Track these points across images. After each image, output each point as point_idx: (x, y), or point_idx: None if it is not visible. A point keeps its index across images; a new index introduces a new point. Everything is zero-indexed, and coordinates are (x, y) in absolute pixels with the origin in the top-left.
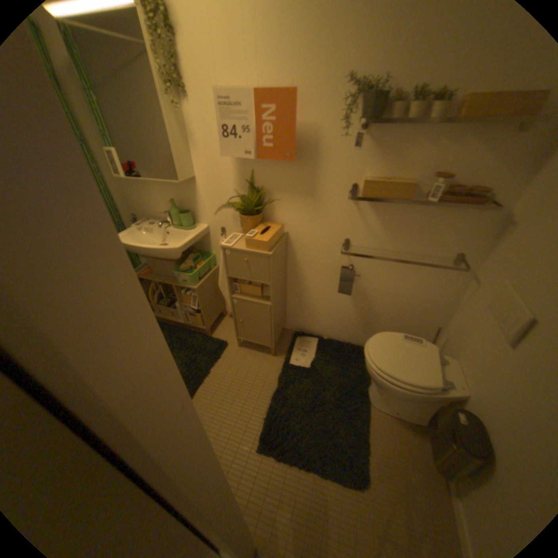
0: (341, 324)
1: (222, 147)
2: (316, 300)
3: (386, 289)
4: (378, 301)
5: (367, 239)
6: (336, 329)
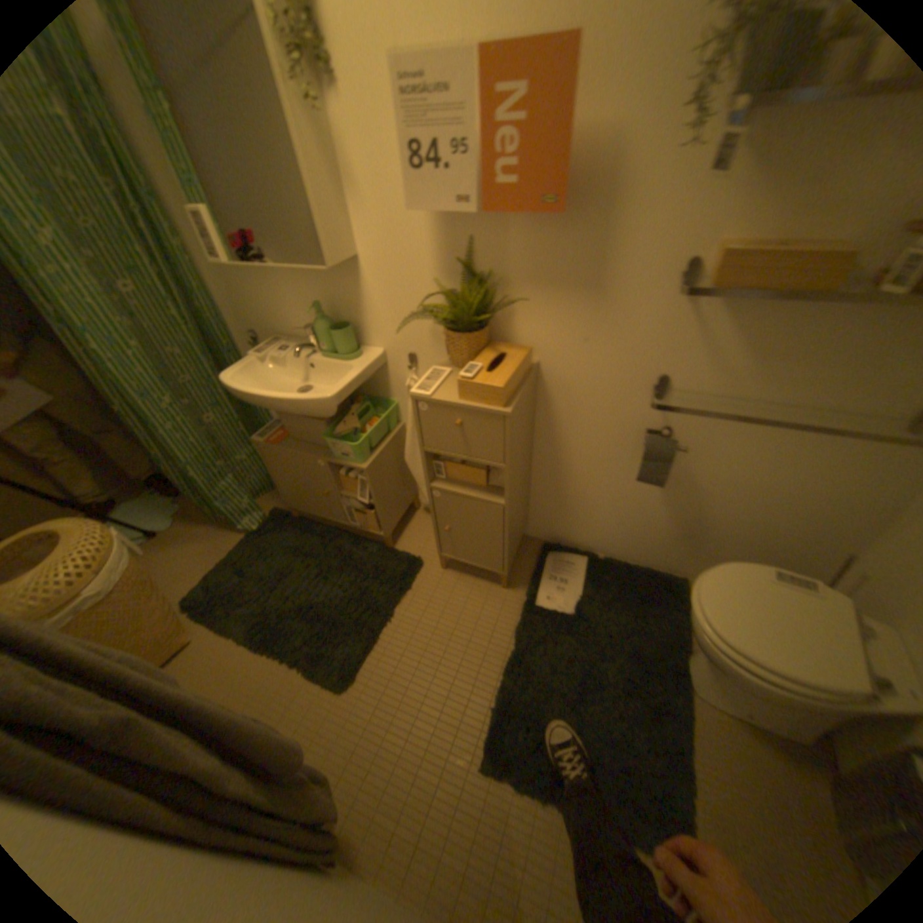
0: (635, 534)
1: (408, 189)
2: (588, 489)
3: (738, 475)
4: (718, 496)
5: (708, 376)
6: (625, 541)
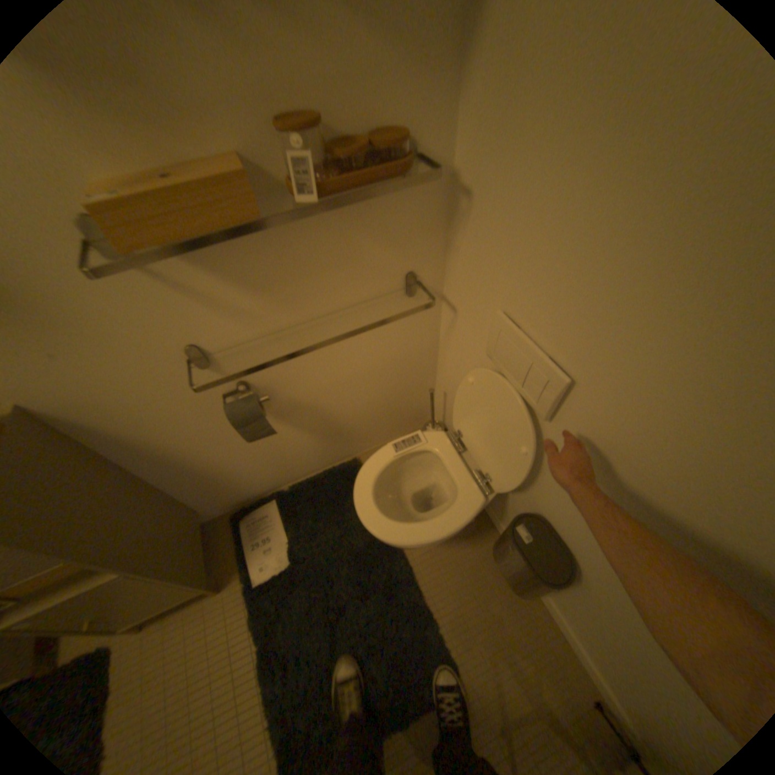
0: (296, 459)
1: None
2: (224, 460)
3: (329, 381)
4: (328, 401)
5: (233, 326)
6: (293, 467)
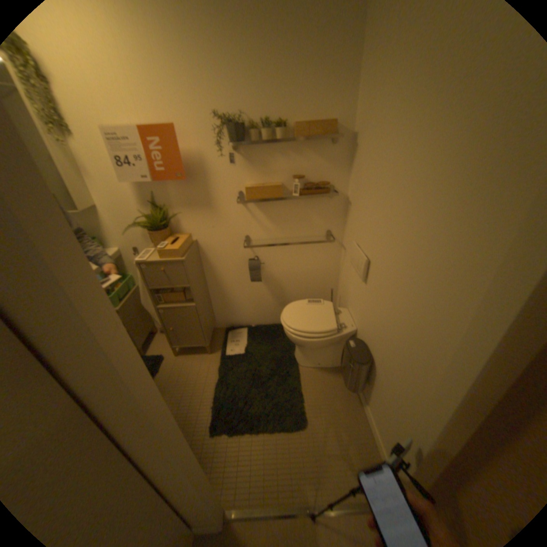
0: (263, 309)
1: (117, 174)
2: (236, 293)
3: (288, 270)
4: (285, 281)
5: (261, 233)
6: (260, 314)
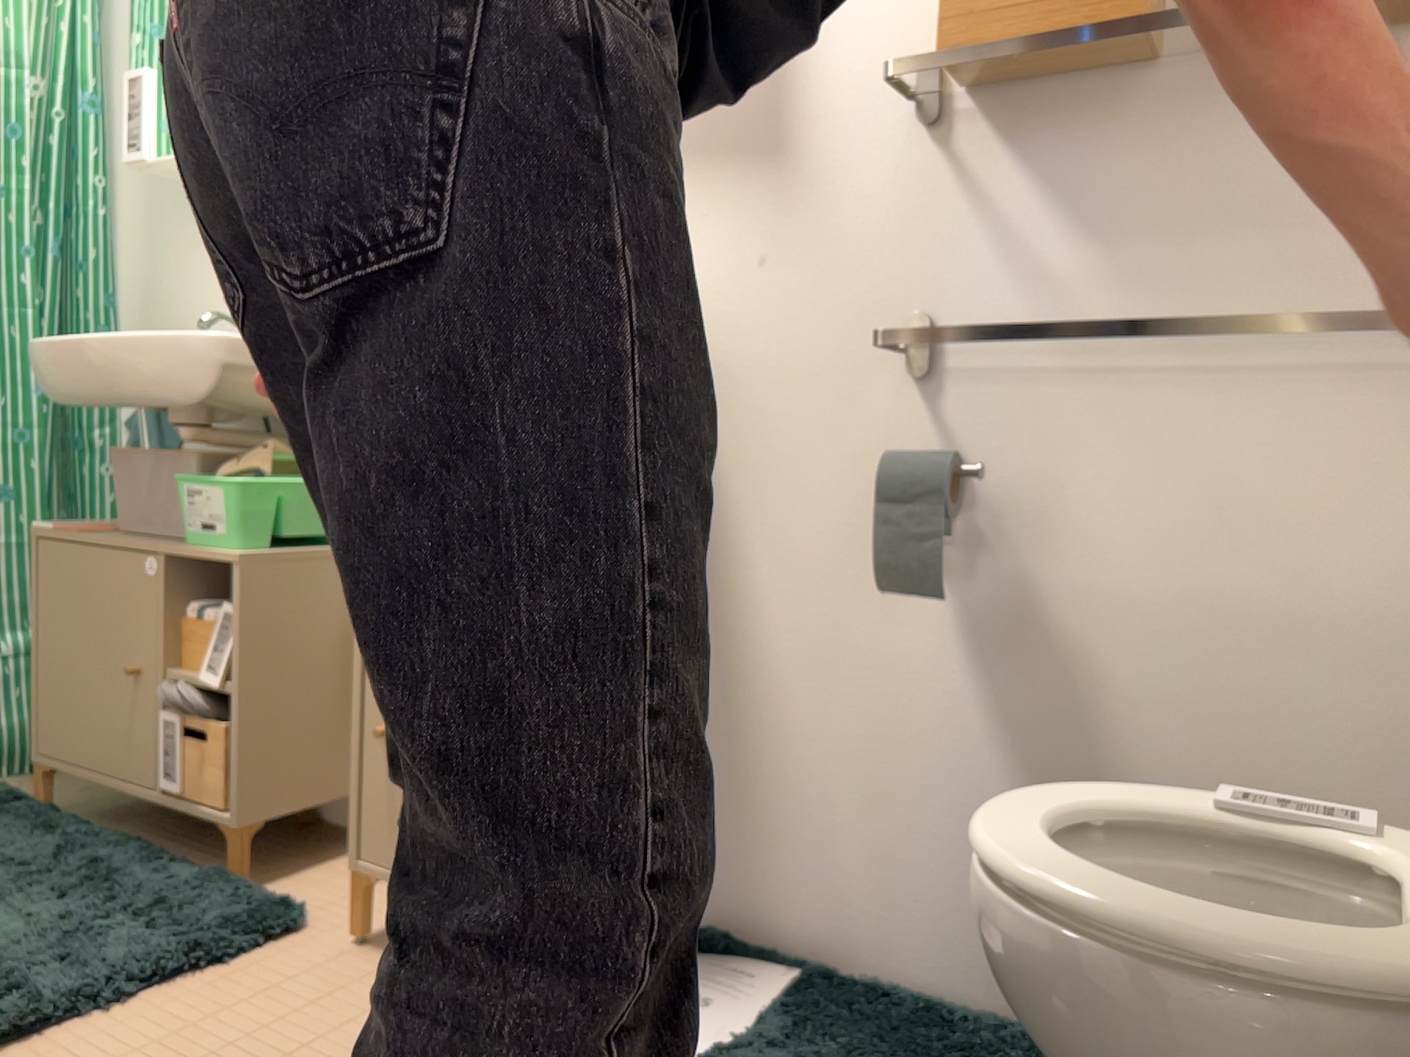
0: (938, 872)
1: None
2: (798, 700)
3: (1153, 588)
4: (1123, 673)
5: (1010, 305)
6: (916, 909)
